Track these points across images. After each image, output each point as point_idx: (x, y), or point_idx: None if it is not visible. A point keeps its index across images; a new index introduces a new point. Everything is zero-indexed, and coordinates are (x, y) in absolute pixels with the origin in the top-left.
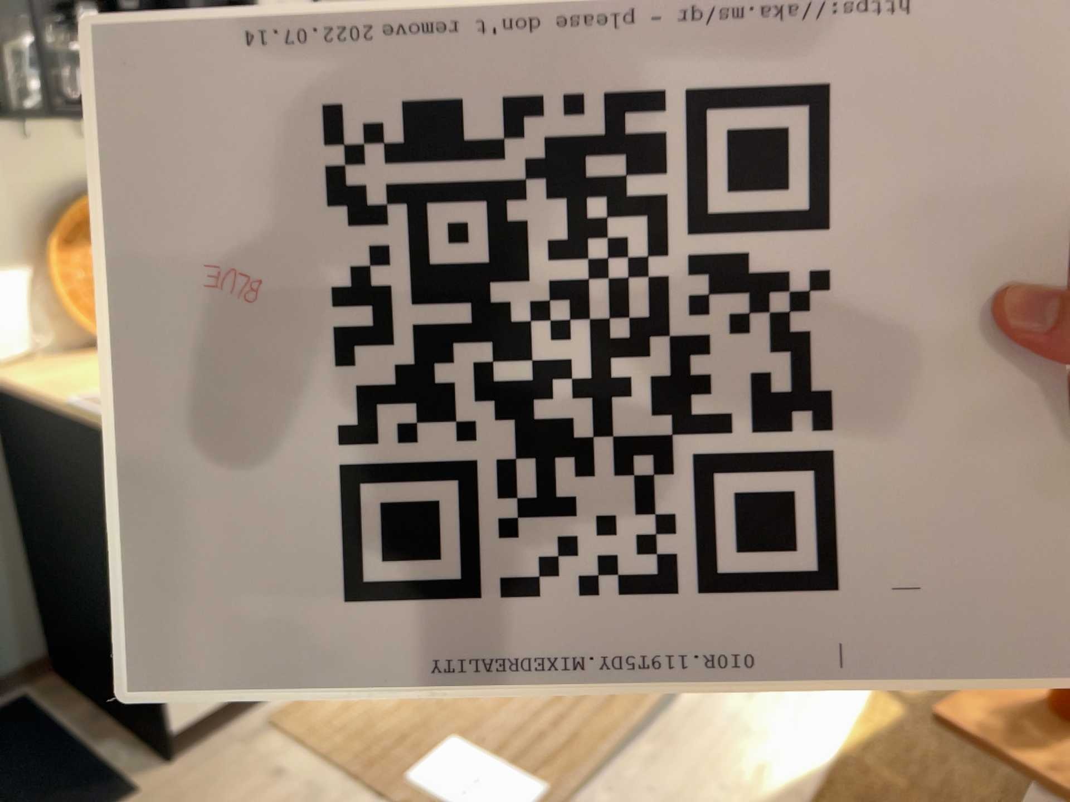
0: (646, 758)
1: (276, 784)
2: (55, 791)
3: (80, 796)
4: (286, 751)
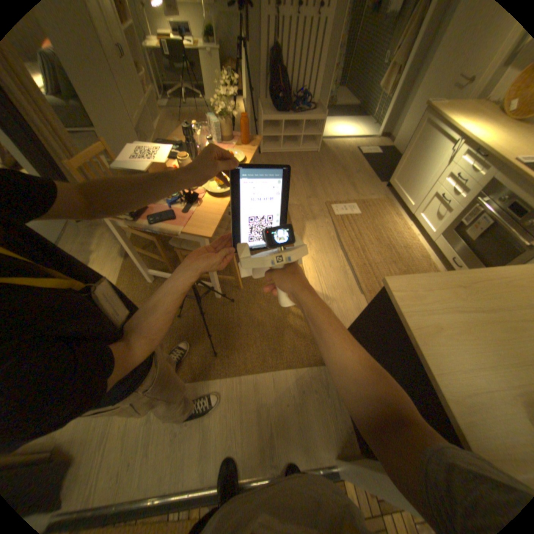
0: (330, 233)
1: (369, 194)
2: (389, 176)
3: (385, 178)
4: (378, 198)
